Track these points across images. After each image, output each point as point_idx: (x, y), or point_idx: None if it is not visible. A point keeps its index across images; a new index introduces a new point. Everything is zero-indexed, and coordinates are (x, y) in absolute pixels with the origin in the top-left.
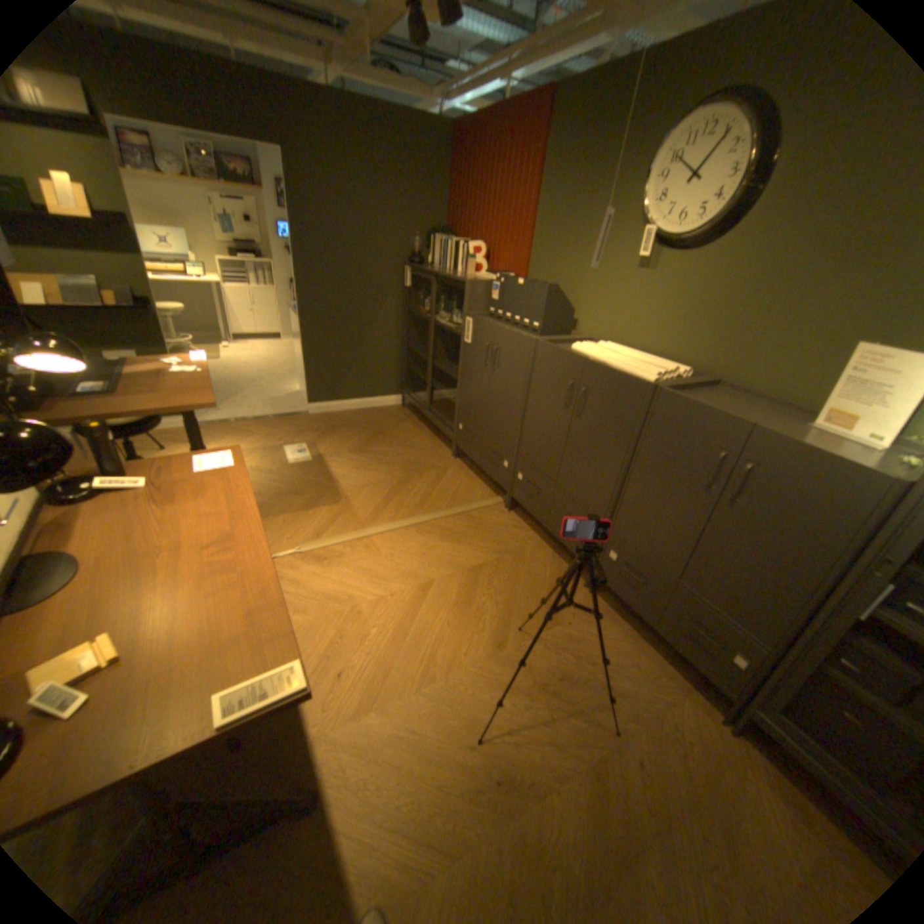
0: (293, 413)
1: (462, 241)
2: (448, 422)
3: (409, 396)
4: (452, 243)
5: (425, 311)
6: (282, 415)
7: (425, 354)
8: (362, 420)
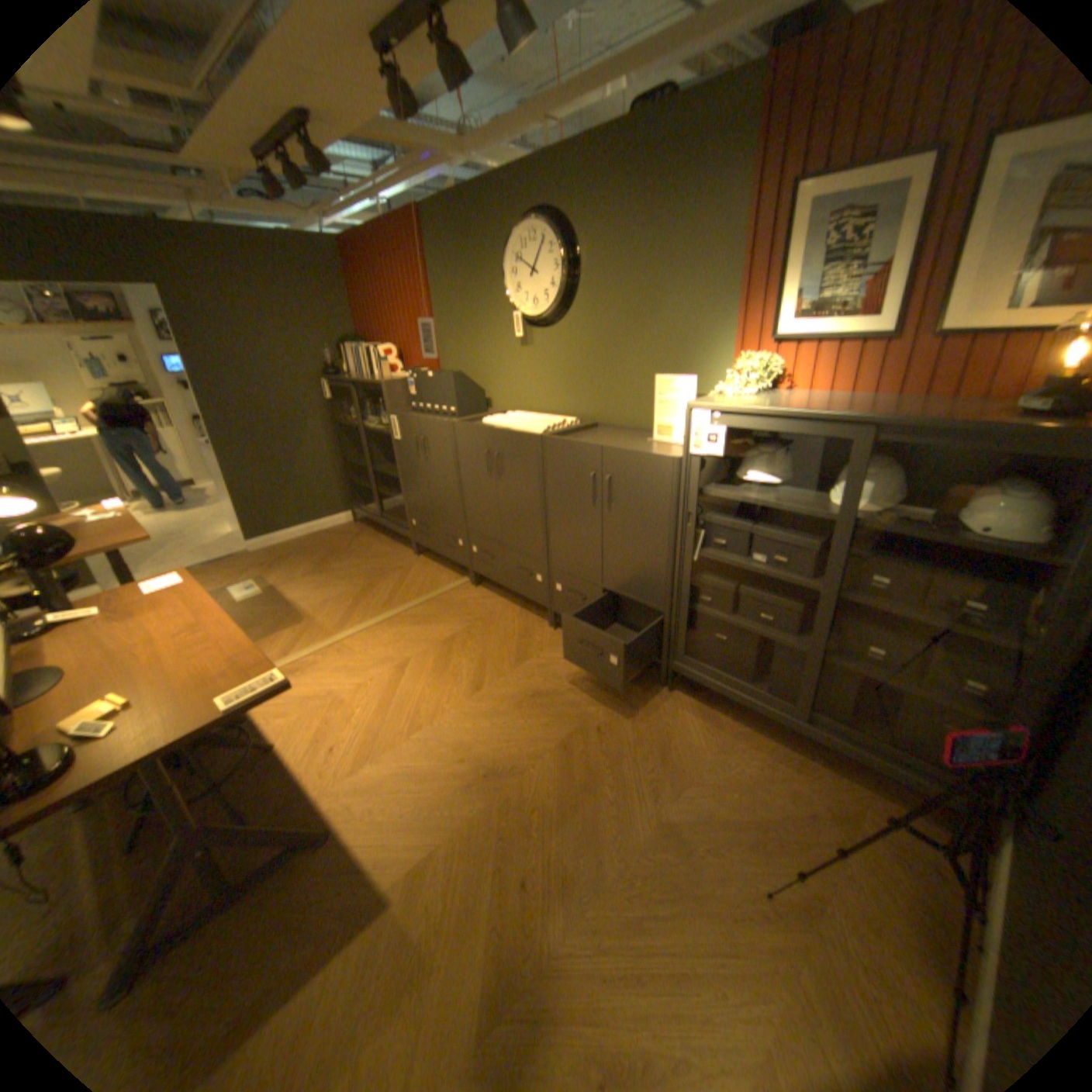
0: (229, 554)
1: (372, 345)
2: (402, 522)
3: (357, 509)
4: (362, 349)
5: (352, 419)
6: (216, 559)
7: (363, 461)
8: (311, 544)
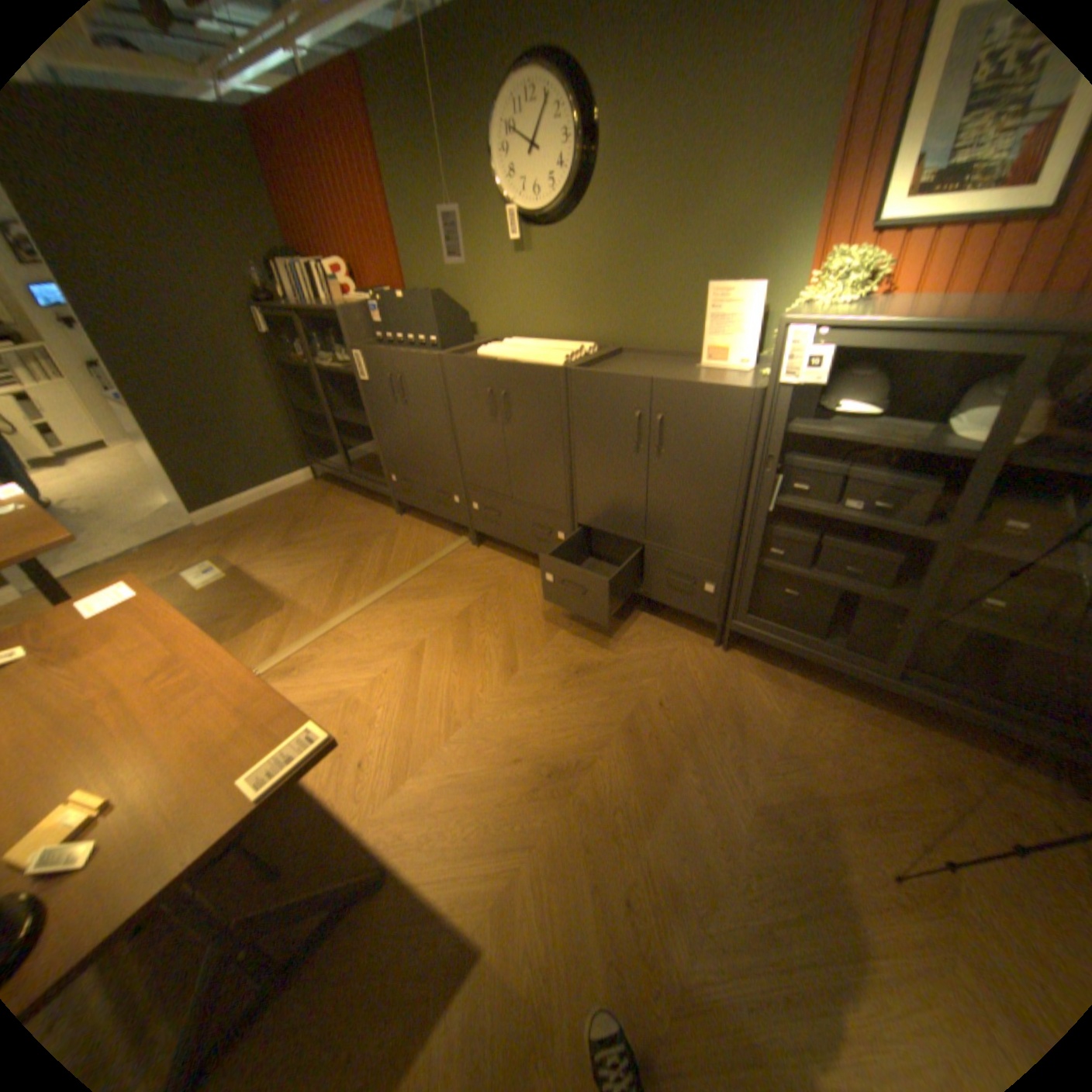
0: (172, 531)
1: (311, 260)
2: (376, 478)
3: (318, 465)
4: (300, 266)
5: (298, 357)
6: (156, 538)
7: (318, 409)
8: (270, 510)
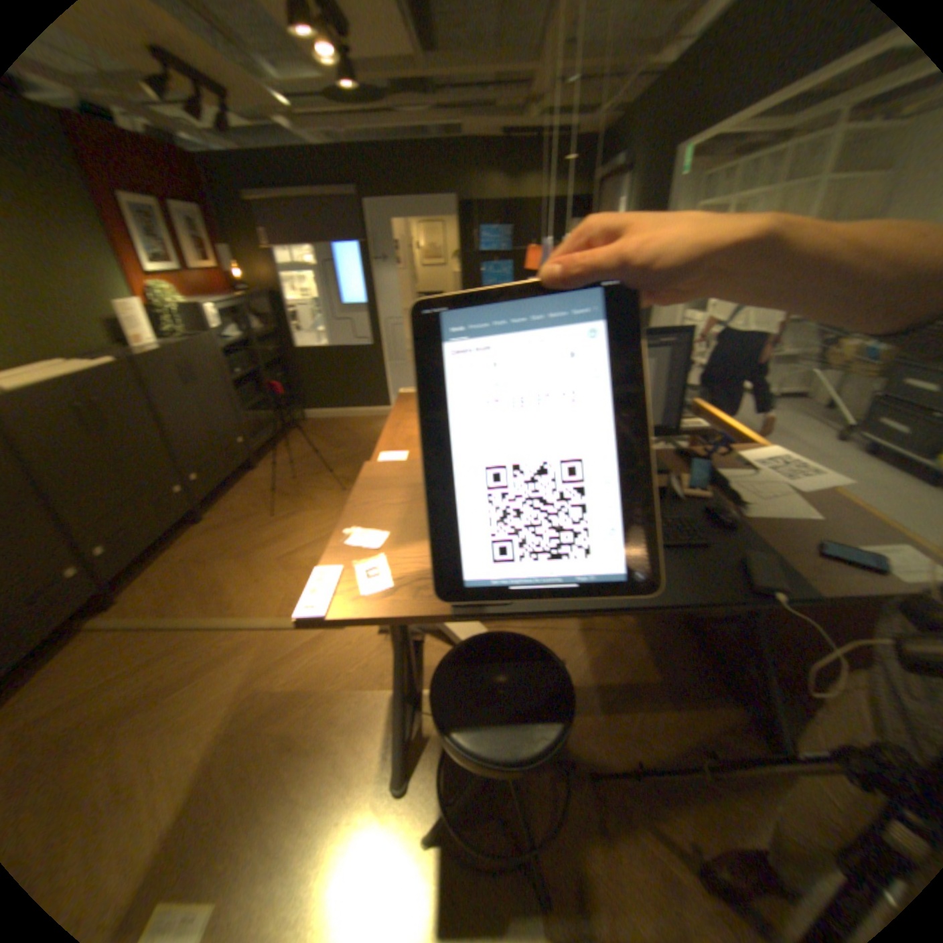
0: None
1: None
2: None
3: None
4: None
5: None
6: None
7: None
8: None
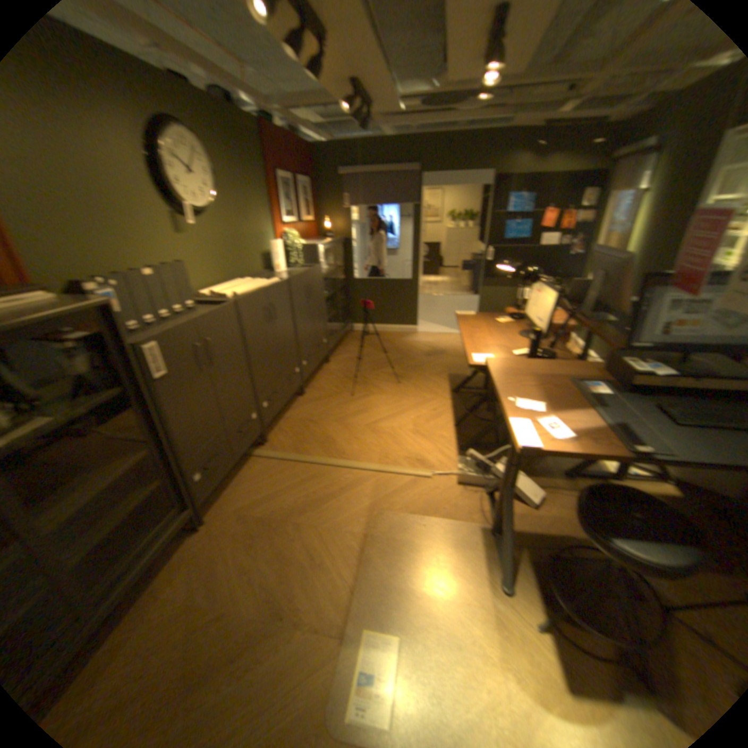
0: None
1: None
2: (153, 531)
3: None
4: None
5: None
6: None
7: None
8: None
